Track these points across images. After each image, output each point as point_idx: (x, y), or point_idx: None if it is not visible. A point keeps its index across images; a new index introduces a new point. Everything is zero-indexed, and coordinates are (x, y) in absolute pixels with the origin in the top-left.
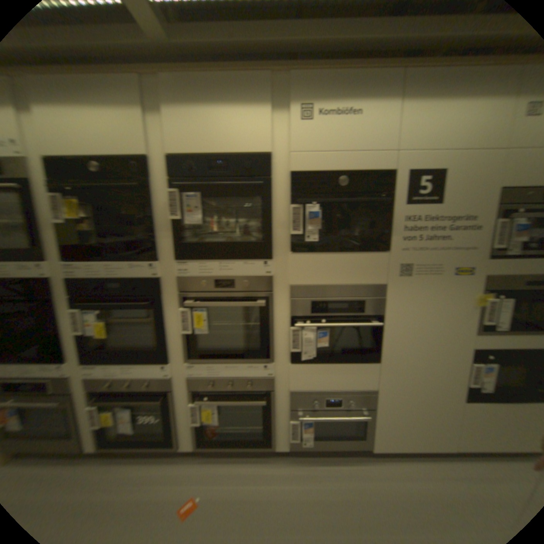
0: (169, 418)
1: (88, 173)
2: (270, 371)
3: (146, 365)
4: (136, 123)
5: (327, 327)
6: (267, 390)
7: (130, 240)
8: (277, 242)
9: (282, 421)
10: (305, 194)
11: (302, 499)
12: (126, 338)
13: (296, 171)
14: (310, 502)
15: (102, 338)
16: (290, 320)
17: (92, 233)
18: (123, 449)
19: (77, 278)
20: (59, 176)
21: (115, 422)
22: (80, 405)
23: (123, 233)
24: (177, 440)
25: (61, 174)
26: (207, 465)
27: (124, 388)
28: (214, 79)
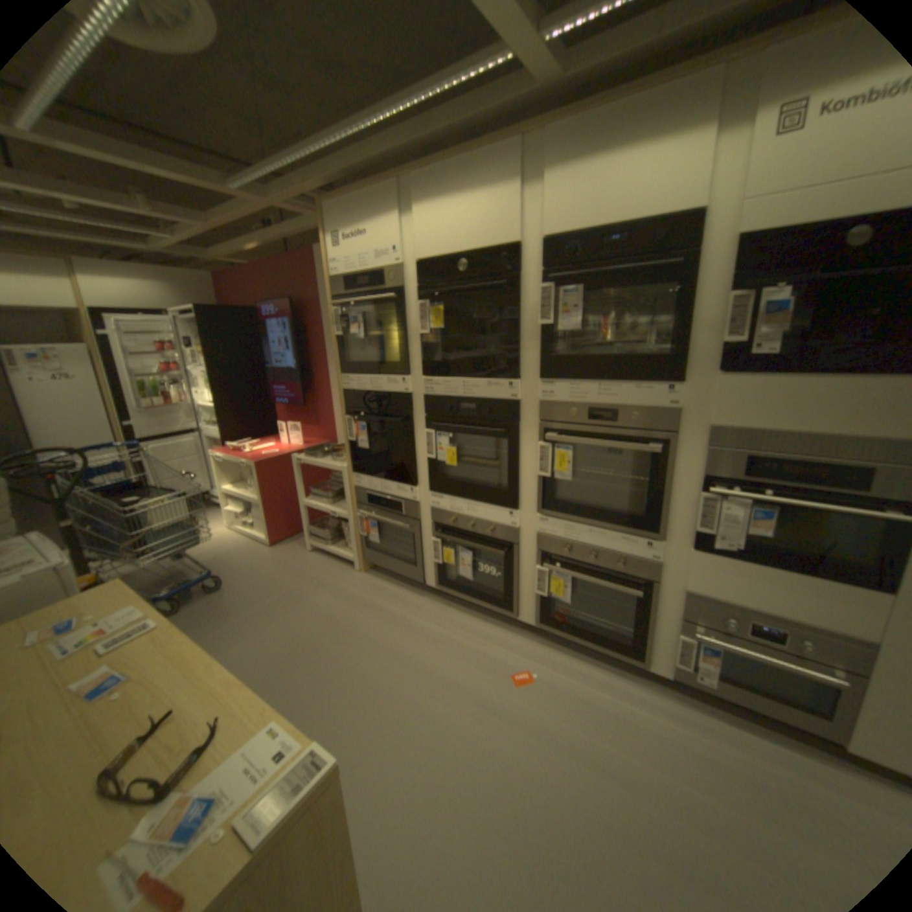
0: (516, 575)
1: (459, 274)
2: (659, 552)
3: (496, 505)
4: (514, 201)
5: (776, 503)
6: (650, 578)
7: (493, 353)
8: (700, 354)
9: (670, 632)
10: (766, 269)
11: (684, 744)
12: (479, 471)
13: (753, 229)
14: (697, 754)
15: (455, 465)
16: (704, 481)
17: (455, 345)
18: (465, 594)
19: (439, 395)
20: (431, 281)
21: (460, 562)
22: (430, 533)
23: (487, 344)
24: (521, 605)
25: (434, 279)
26: (554, 650)
27: (471, 526)
28: (624, 109)
